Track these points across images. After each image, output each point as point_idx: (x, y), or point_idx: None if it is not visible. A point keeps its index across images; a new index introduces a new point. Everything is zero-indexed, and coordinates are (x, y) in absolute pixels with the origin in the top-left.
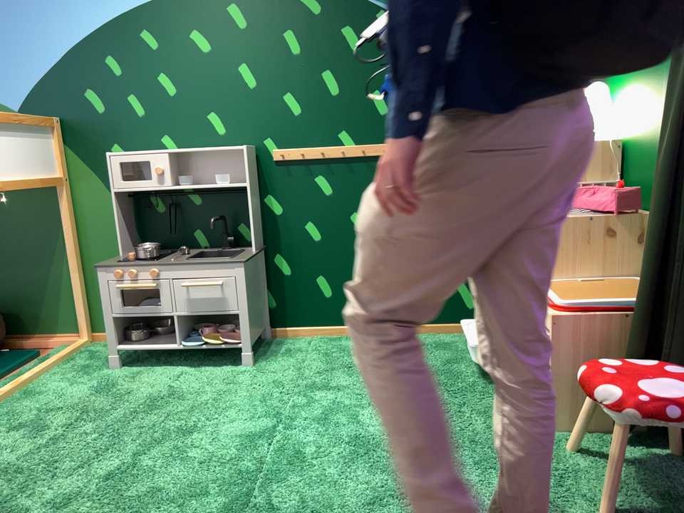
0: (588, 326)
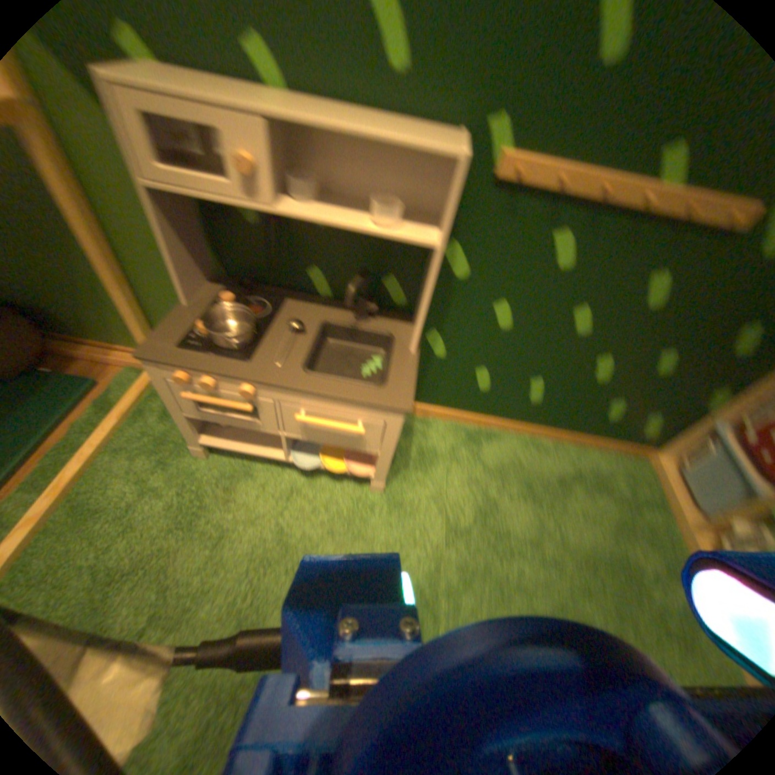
0: None
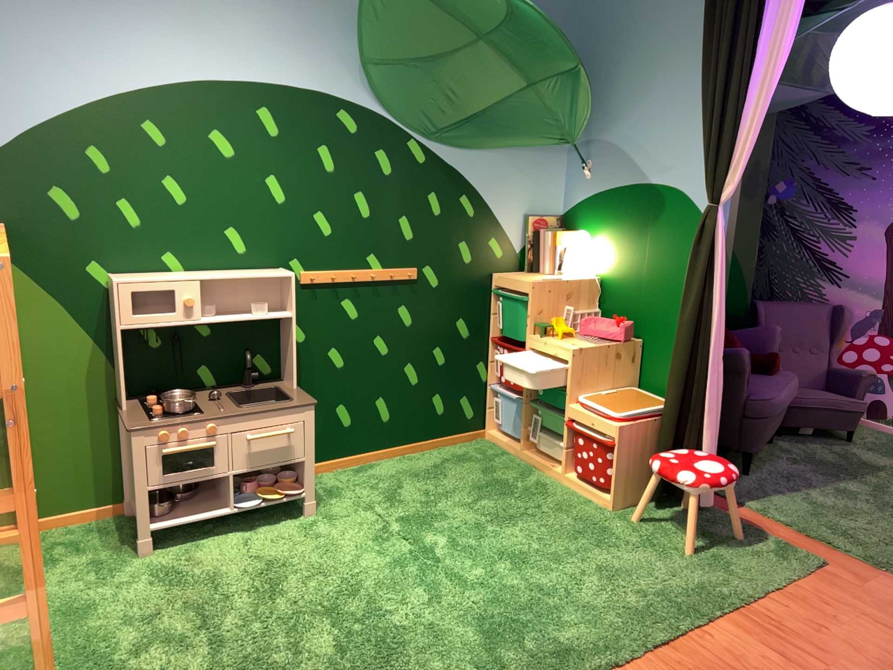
0: (634, 428)
